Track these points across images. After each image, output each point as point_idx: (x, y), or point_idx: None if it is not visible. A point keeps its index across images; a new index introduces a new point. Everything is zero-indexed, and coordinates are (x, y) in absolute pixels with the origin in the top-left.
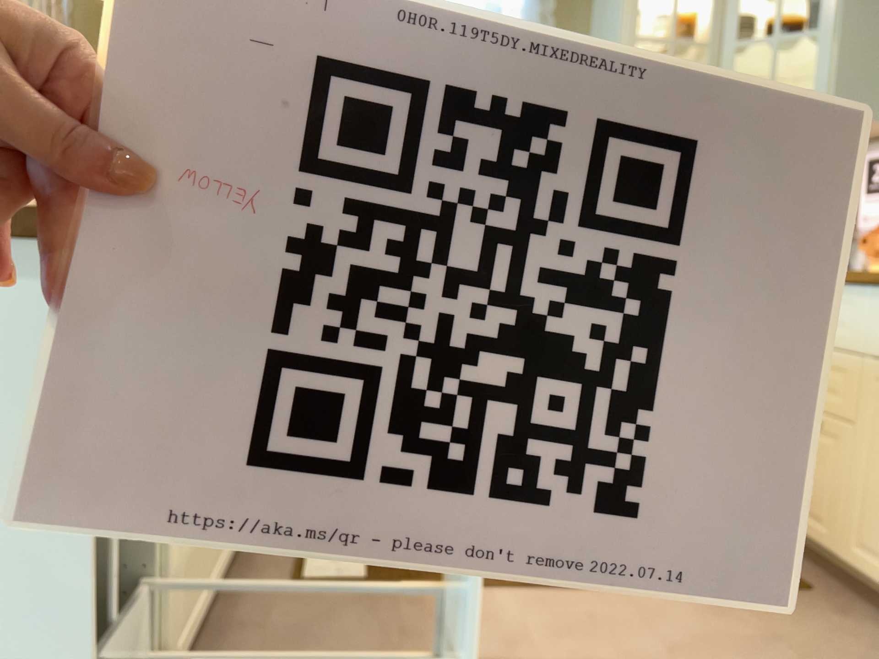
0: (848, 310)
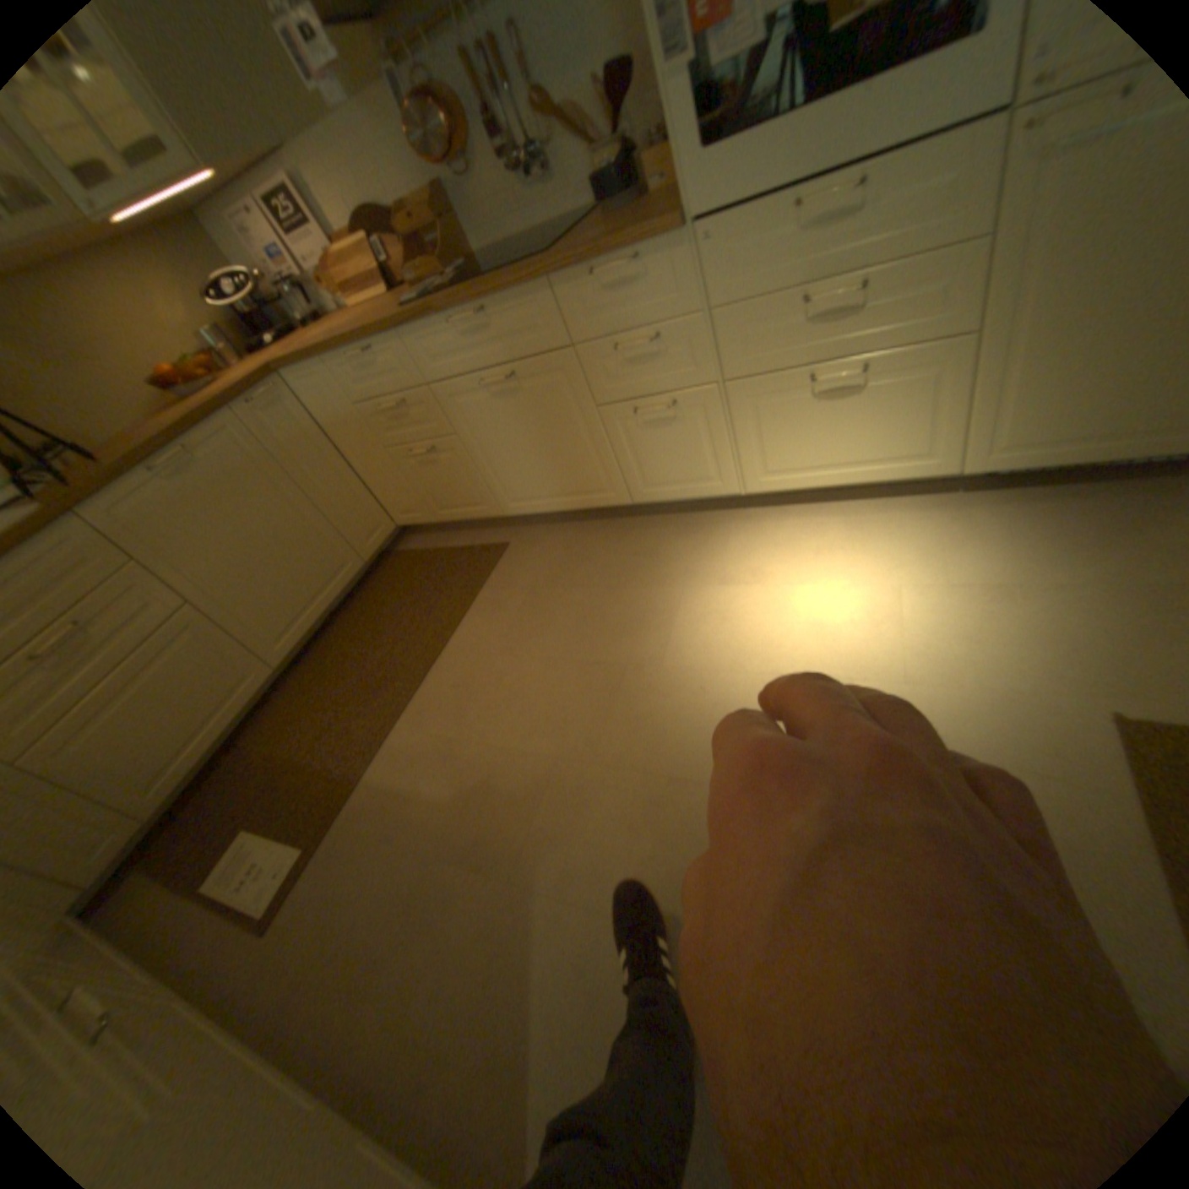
0: (388, 356)
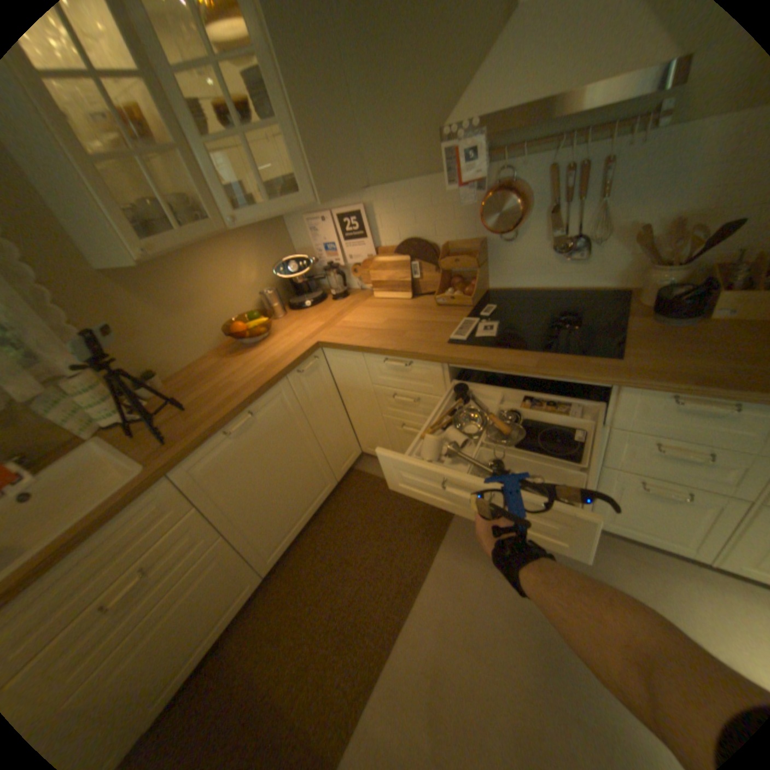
0: (422, 372)
